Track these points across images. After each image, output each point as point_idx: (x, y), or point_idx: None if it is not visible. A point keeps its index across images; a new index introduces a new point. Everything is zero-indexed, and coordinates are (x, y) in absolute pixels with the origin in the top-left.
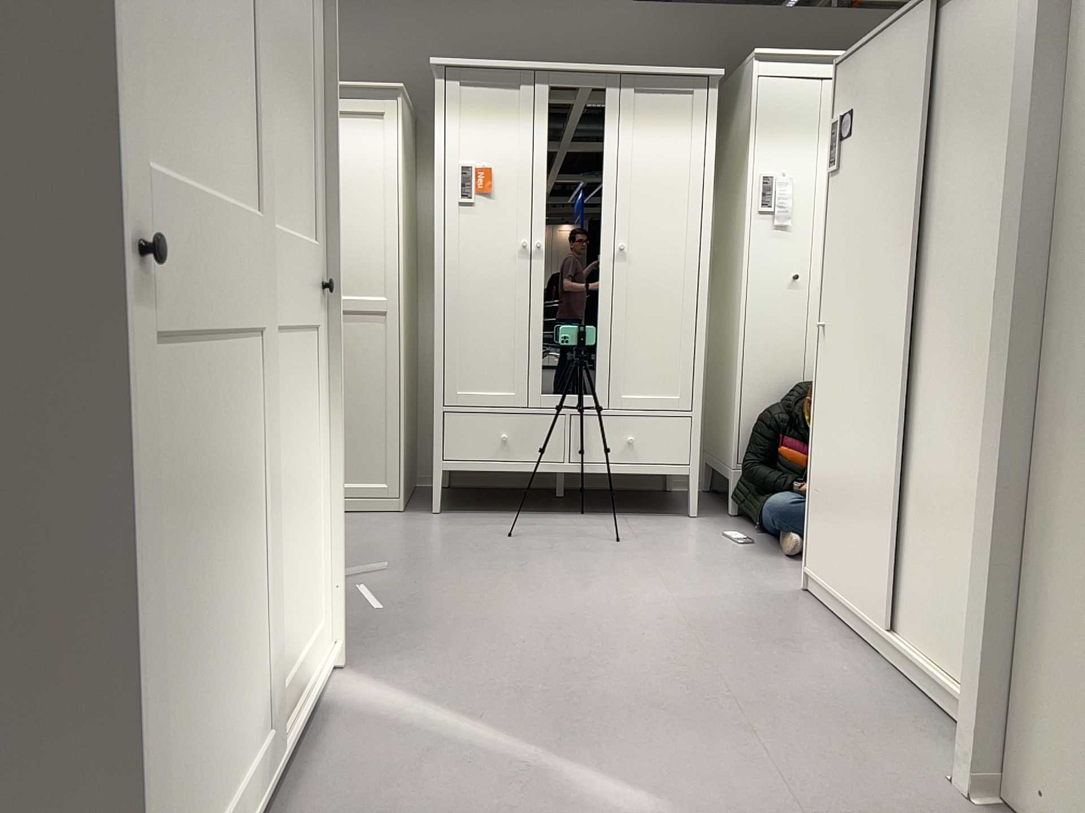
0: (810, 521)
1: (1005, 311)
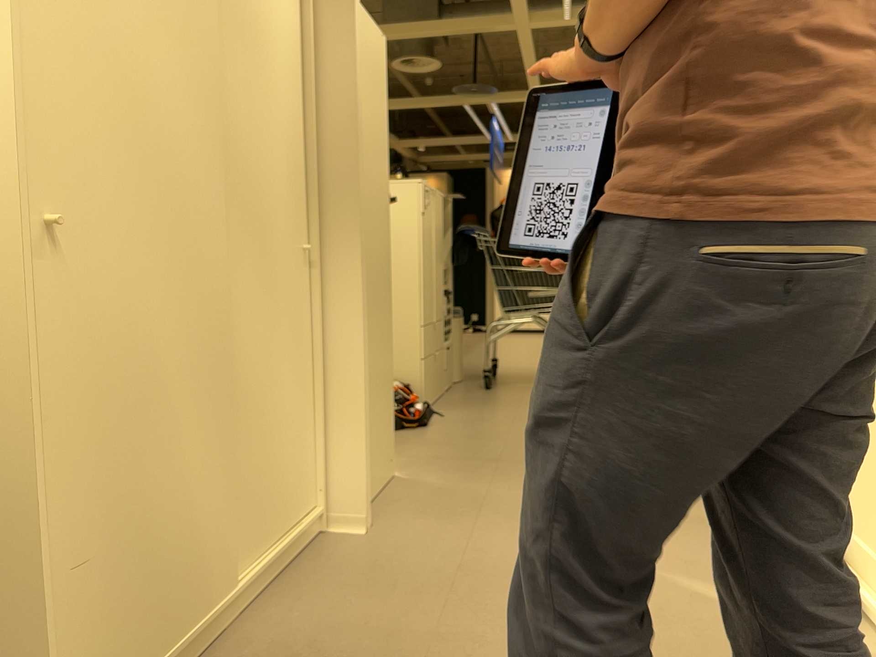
0: (58, 649)
1: (362, 236)
